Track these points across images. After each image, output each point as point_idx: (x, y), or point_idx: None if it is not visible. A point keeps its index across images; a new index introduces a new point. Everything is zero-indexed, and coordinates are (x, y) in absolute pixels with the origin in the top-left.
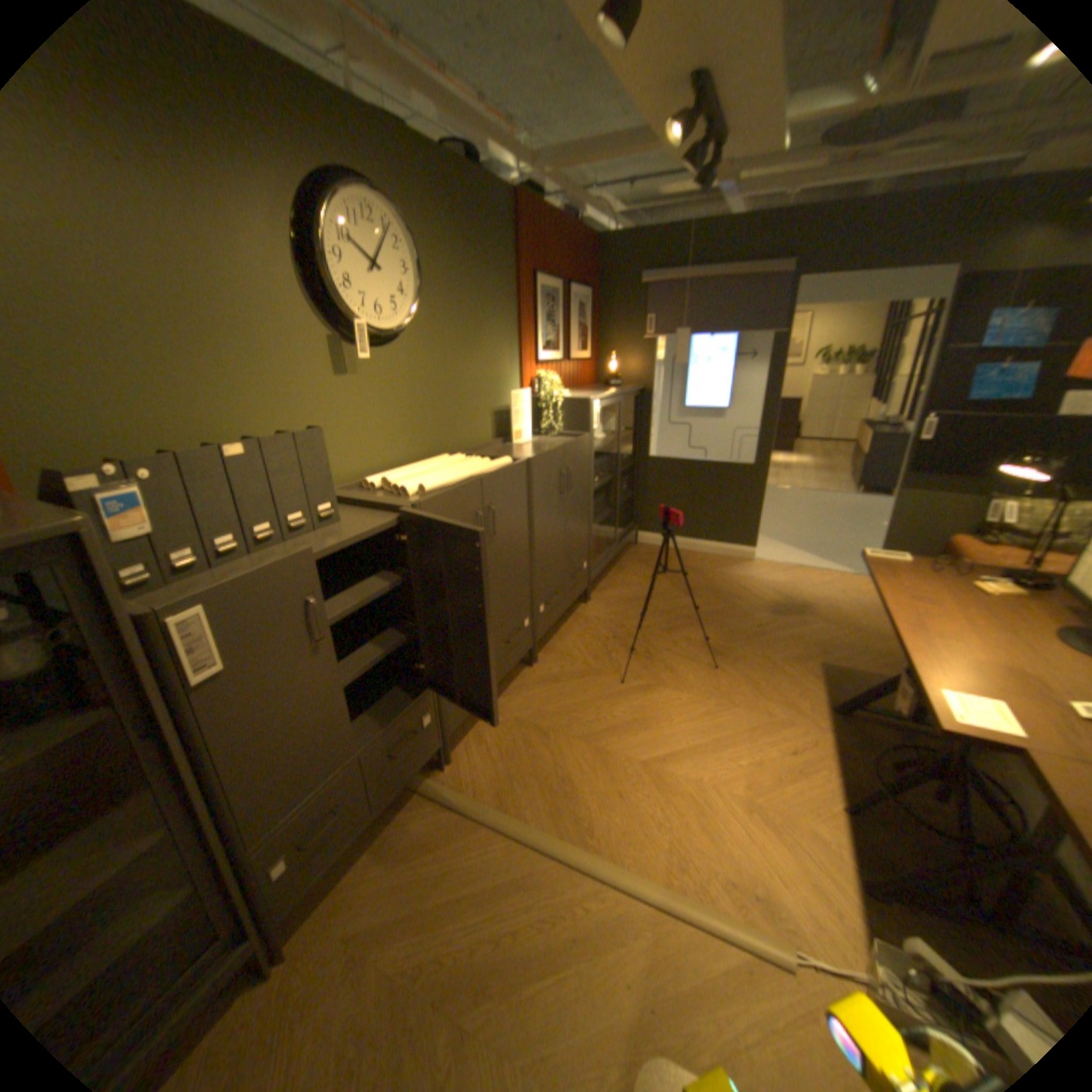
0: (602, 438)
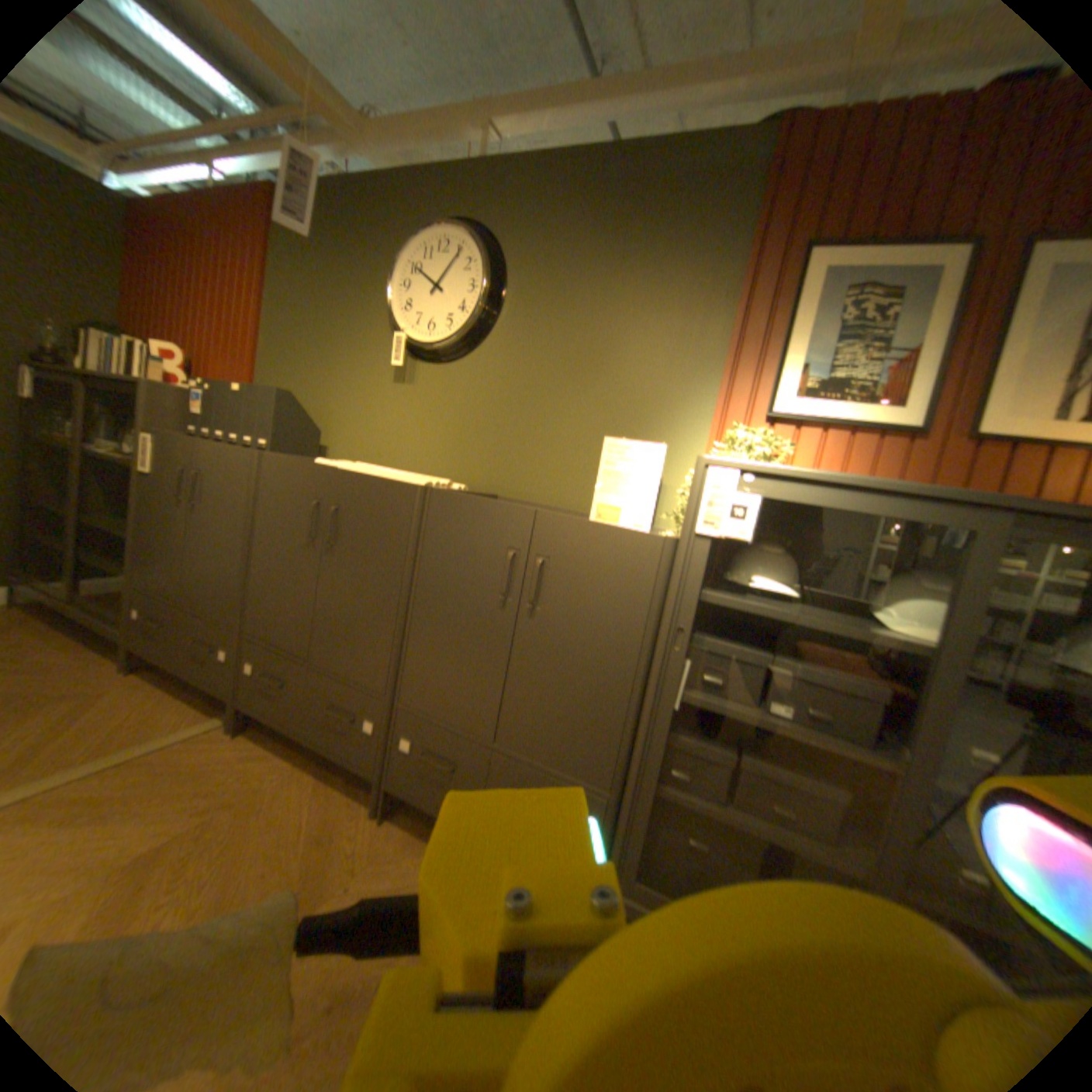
0: (924, 634)
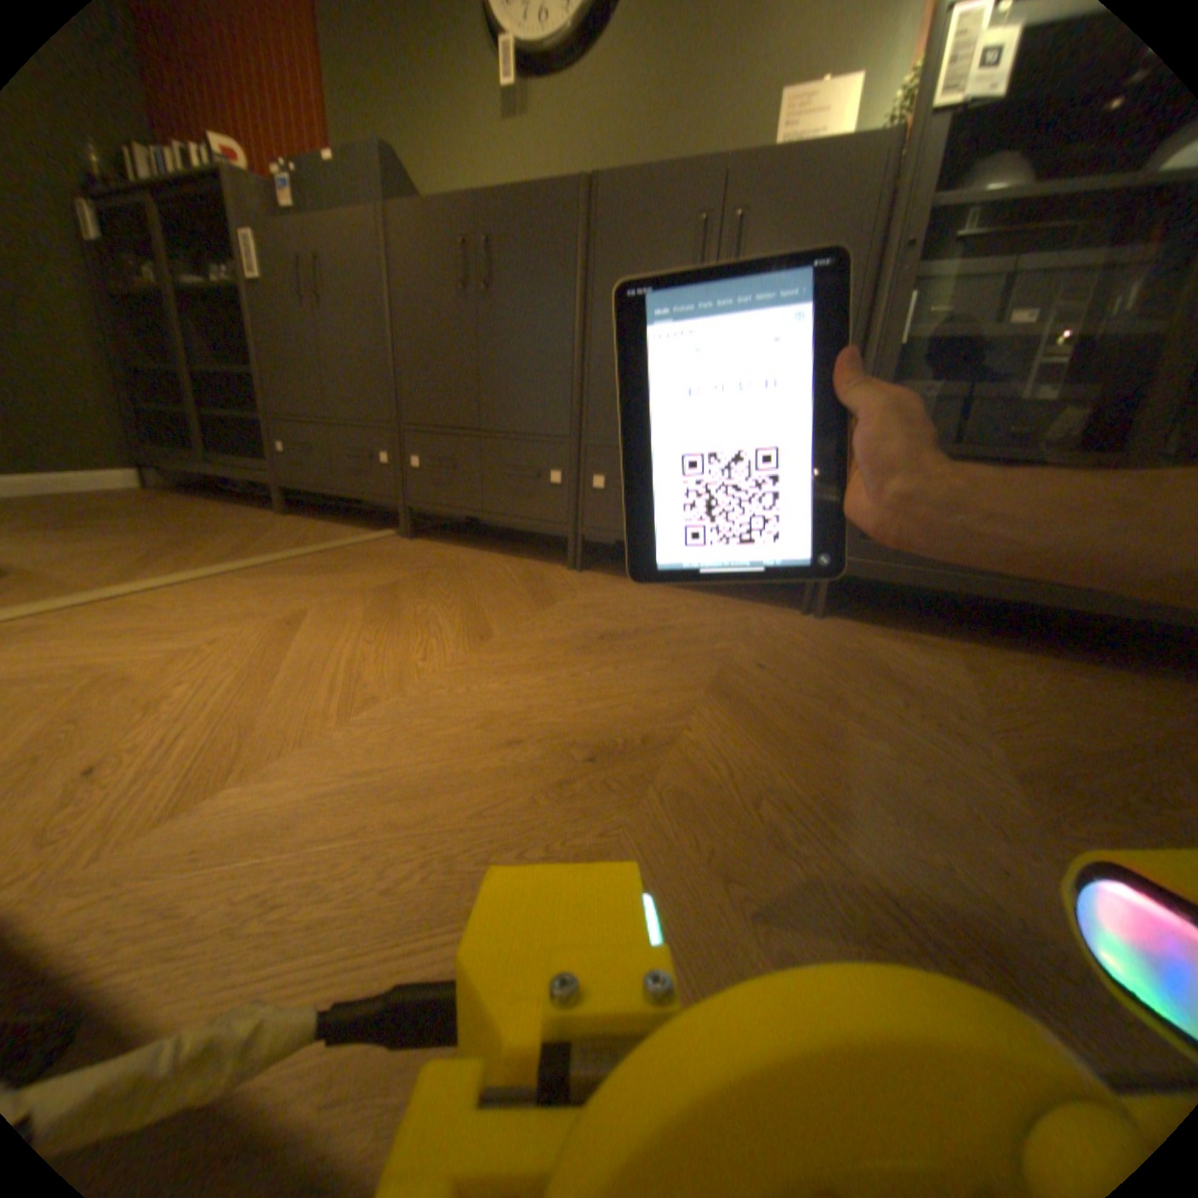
0: None
